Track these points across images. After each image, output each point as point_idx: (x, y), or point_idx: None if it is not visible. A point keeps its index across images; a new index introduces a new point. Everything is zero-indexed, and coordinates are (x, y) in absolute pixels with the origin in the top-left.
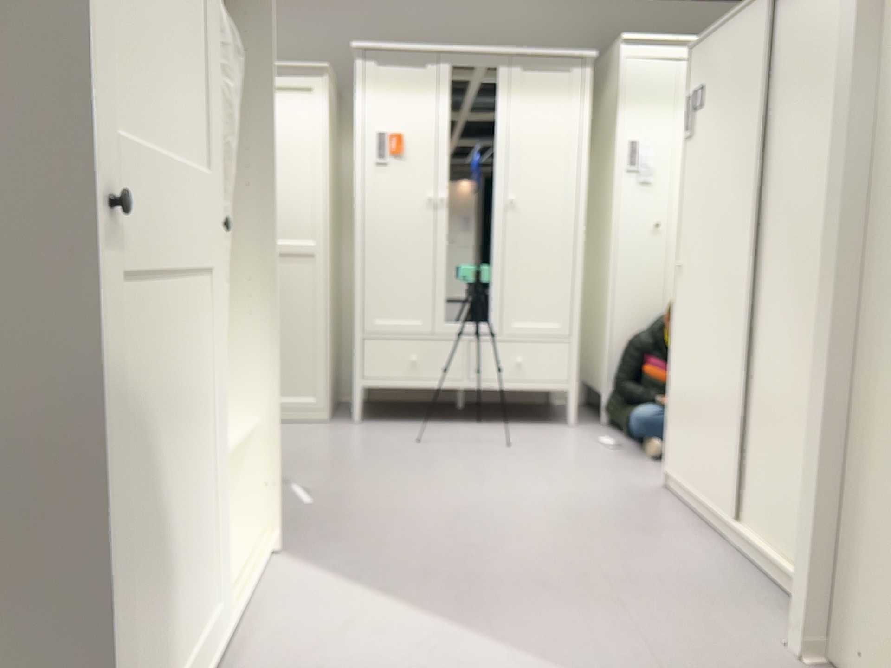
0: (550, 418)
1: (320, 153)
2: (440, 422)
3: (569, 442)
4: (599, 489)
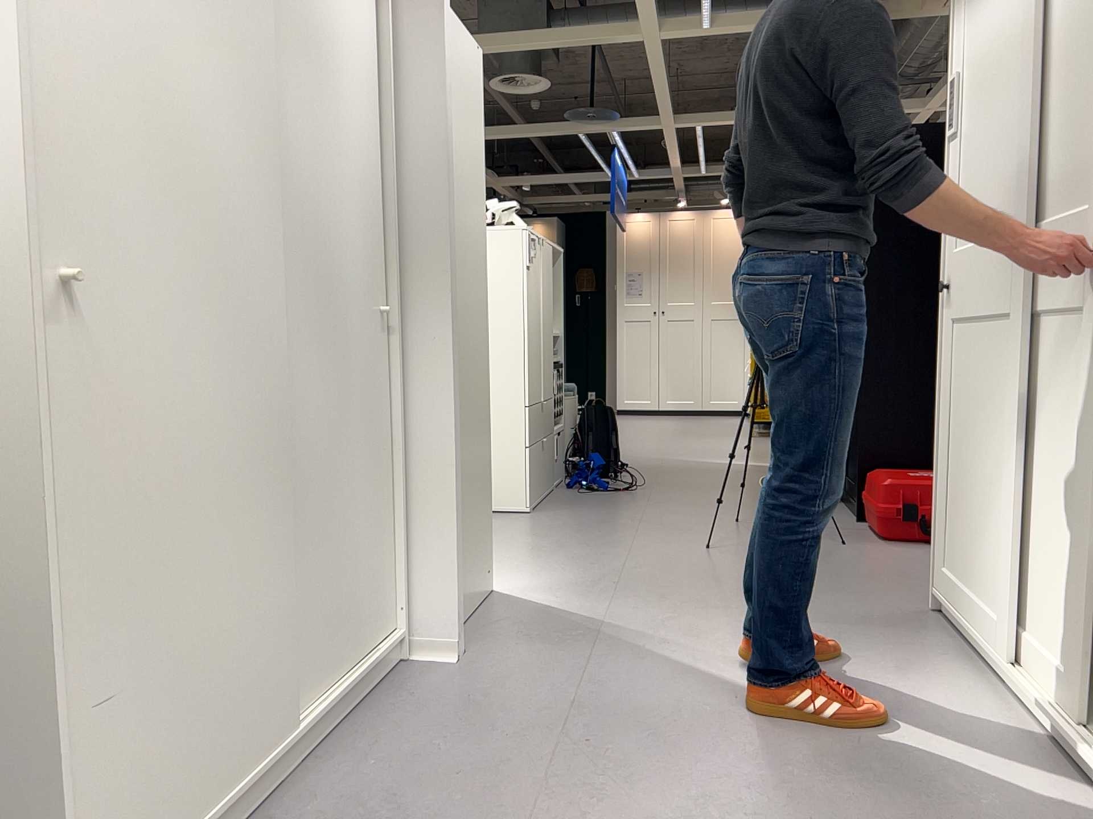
0: None
1: None
2: None
3: None
4: None
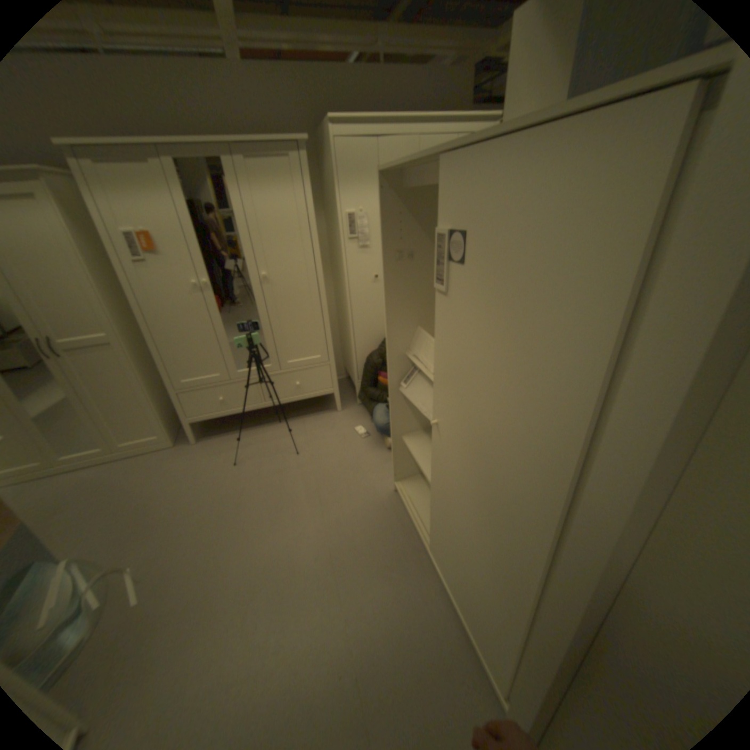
0: (325, 403)
1: (74, 258)
2: (253, 425)
3: (335, 435)
4: (352, 503)
